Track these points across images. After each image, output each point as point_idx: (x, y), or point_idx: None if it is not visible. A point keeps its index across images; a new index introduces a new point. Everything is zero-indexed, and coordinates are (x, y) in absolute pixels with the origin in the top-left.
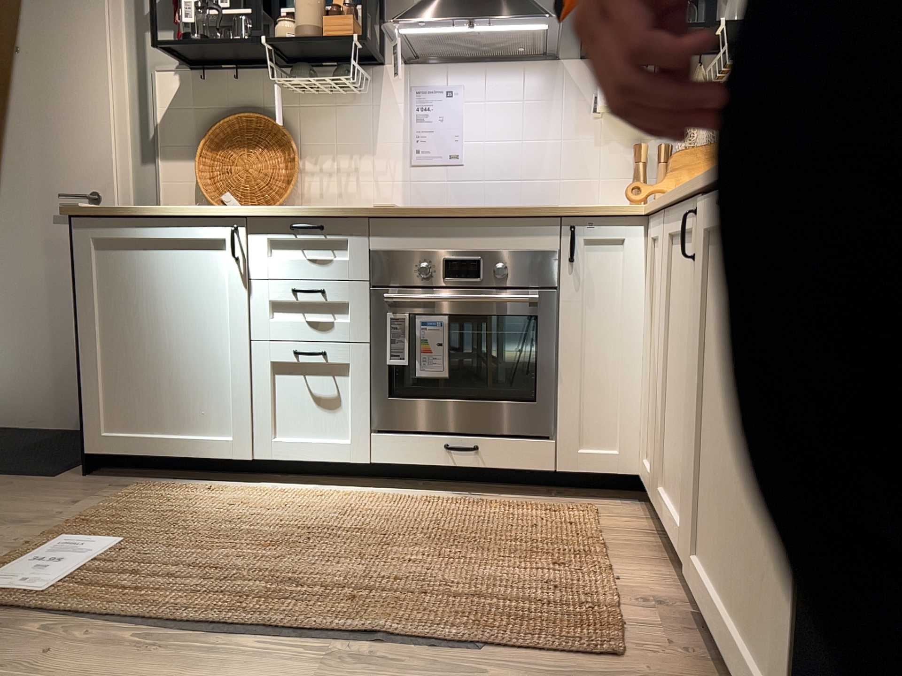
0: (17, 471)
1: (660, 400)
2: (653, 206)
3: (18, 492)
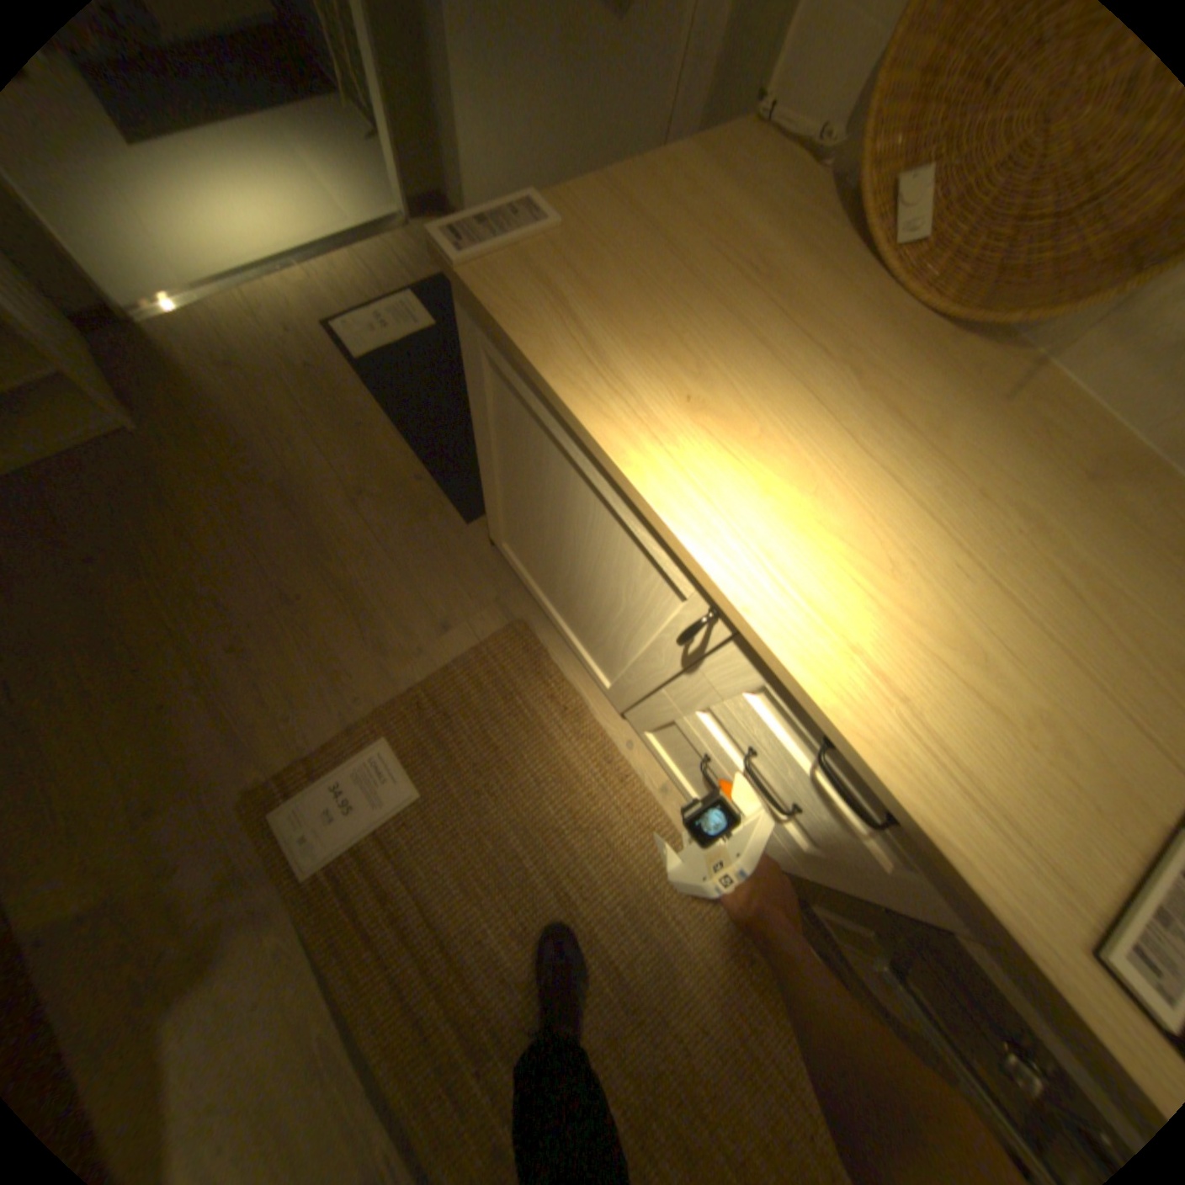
0: (447, 479)
1: None
2: None
3: (421, 545)
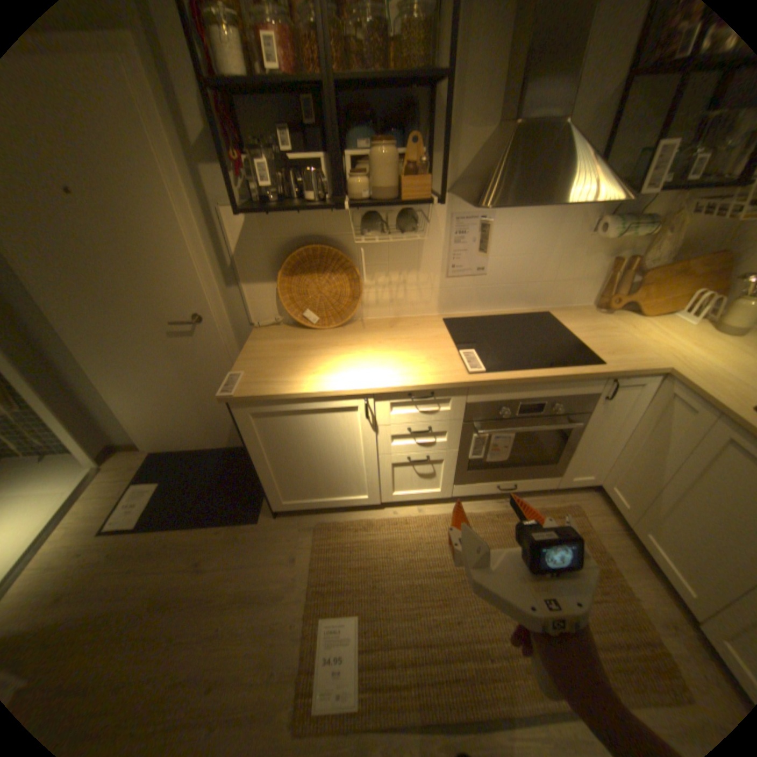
0: (229, 519)
1: (657, 492)
2: (687, 378)
3: (247, 549)
